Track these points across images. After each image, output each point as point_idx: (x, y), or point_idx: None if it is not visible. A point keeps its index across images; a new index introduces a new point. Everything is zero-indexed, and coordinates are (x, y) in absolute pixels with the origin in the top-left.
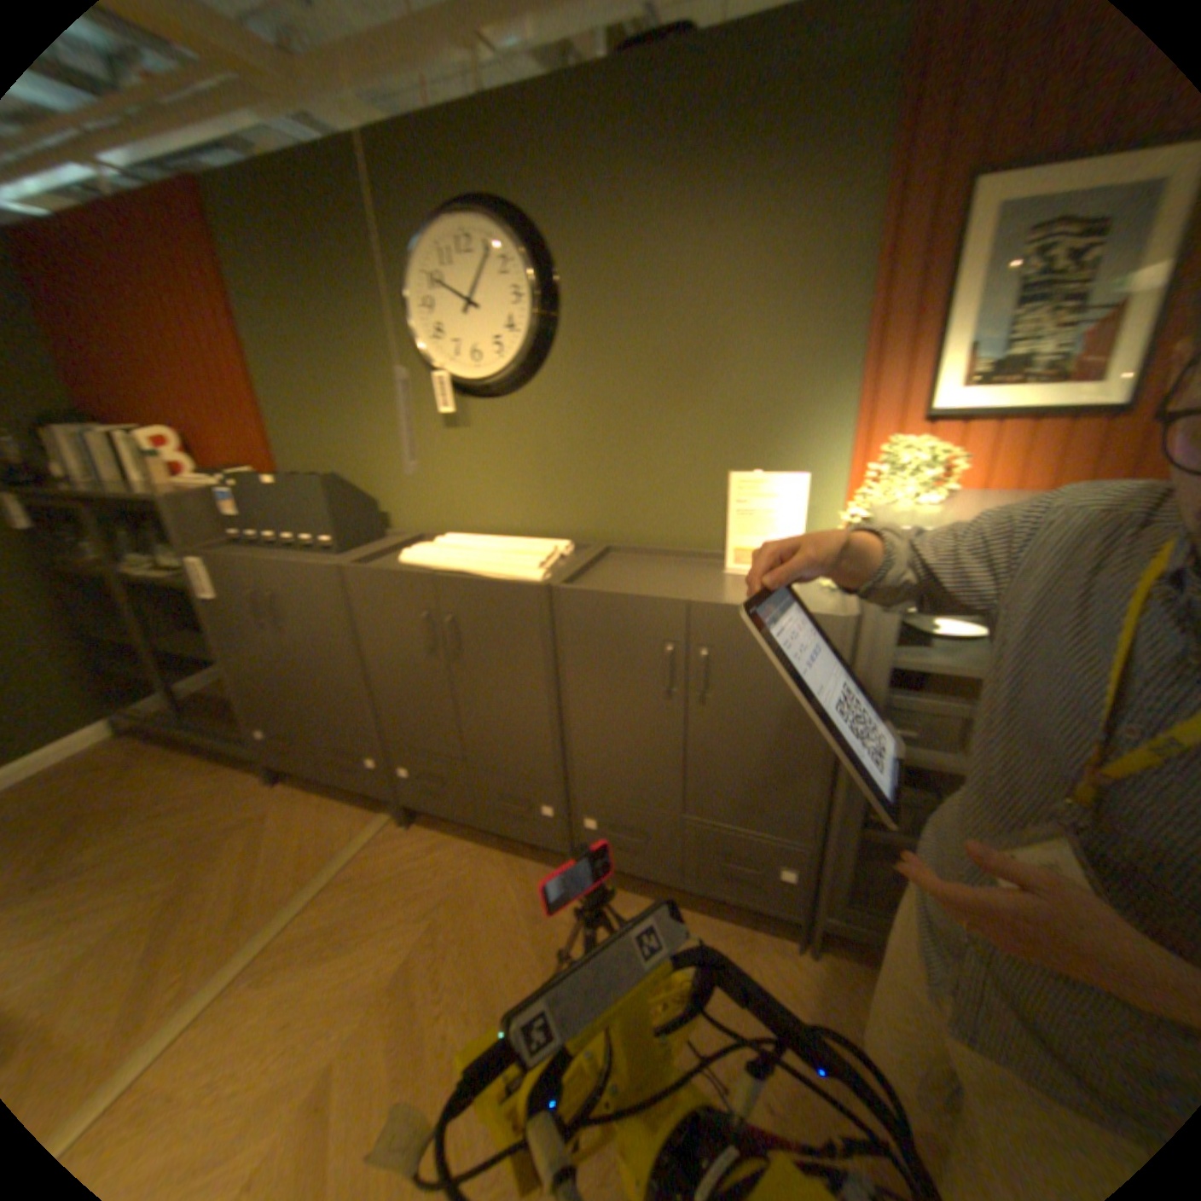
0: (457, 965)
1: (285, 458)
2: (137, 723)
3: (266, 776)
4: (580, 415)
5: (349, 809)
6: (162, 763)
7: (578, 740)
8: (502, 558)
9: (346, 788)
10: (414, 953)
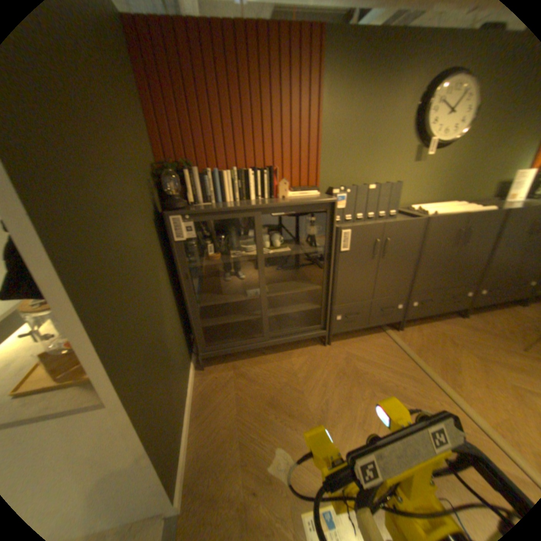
0: (487, 349)
1: (325, 181)
2: (234, 350)
3: (331, 341)
4: (467, 155)
5: (373, 336)
6: (258, 365)
7: (495, 263)
8: (467, 207)
9: (380, 325)
10: (474, 354)
